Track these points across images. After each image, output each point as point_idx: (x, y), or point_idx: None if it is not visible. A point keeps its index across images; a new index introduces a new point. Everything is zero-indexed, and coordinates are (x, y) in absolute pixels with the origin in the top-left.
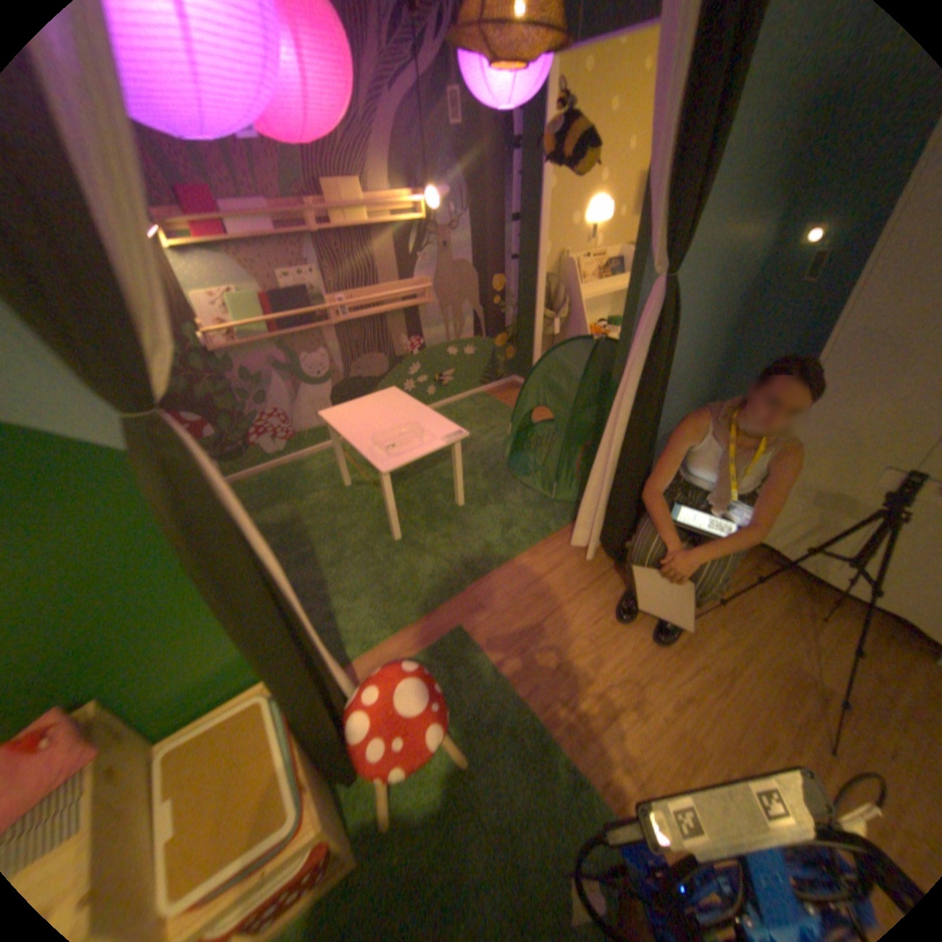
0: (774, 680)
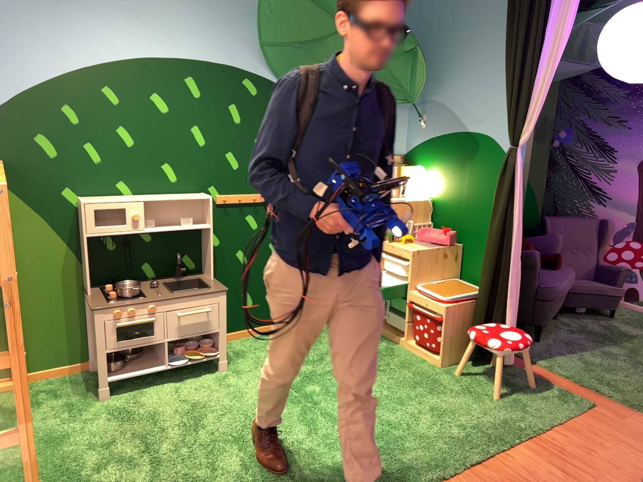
0: None
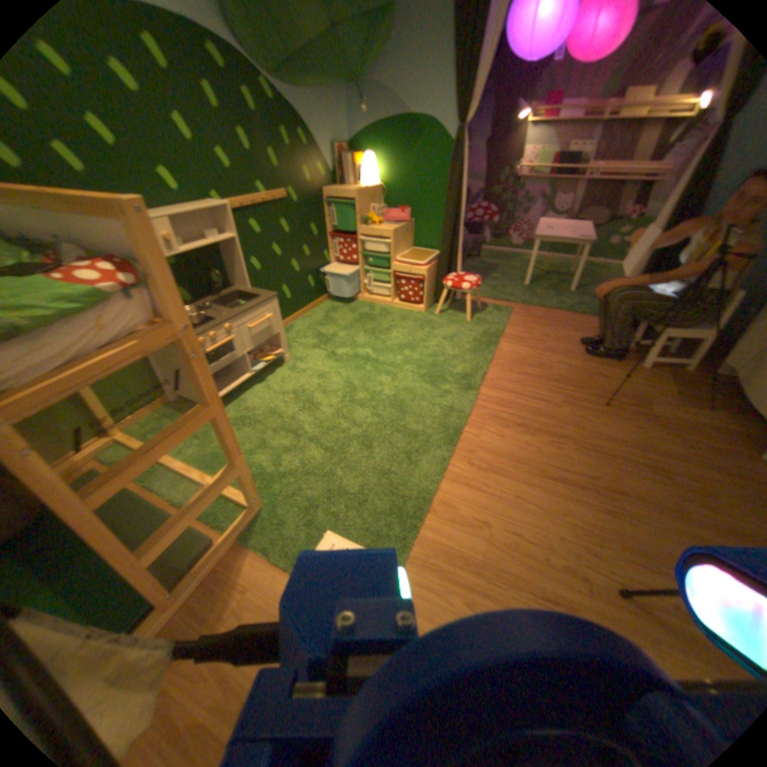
0: (620, 391)
